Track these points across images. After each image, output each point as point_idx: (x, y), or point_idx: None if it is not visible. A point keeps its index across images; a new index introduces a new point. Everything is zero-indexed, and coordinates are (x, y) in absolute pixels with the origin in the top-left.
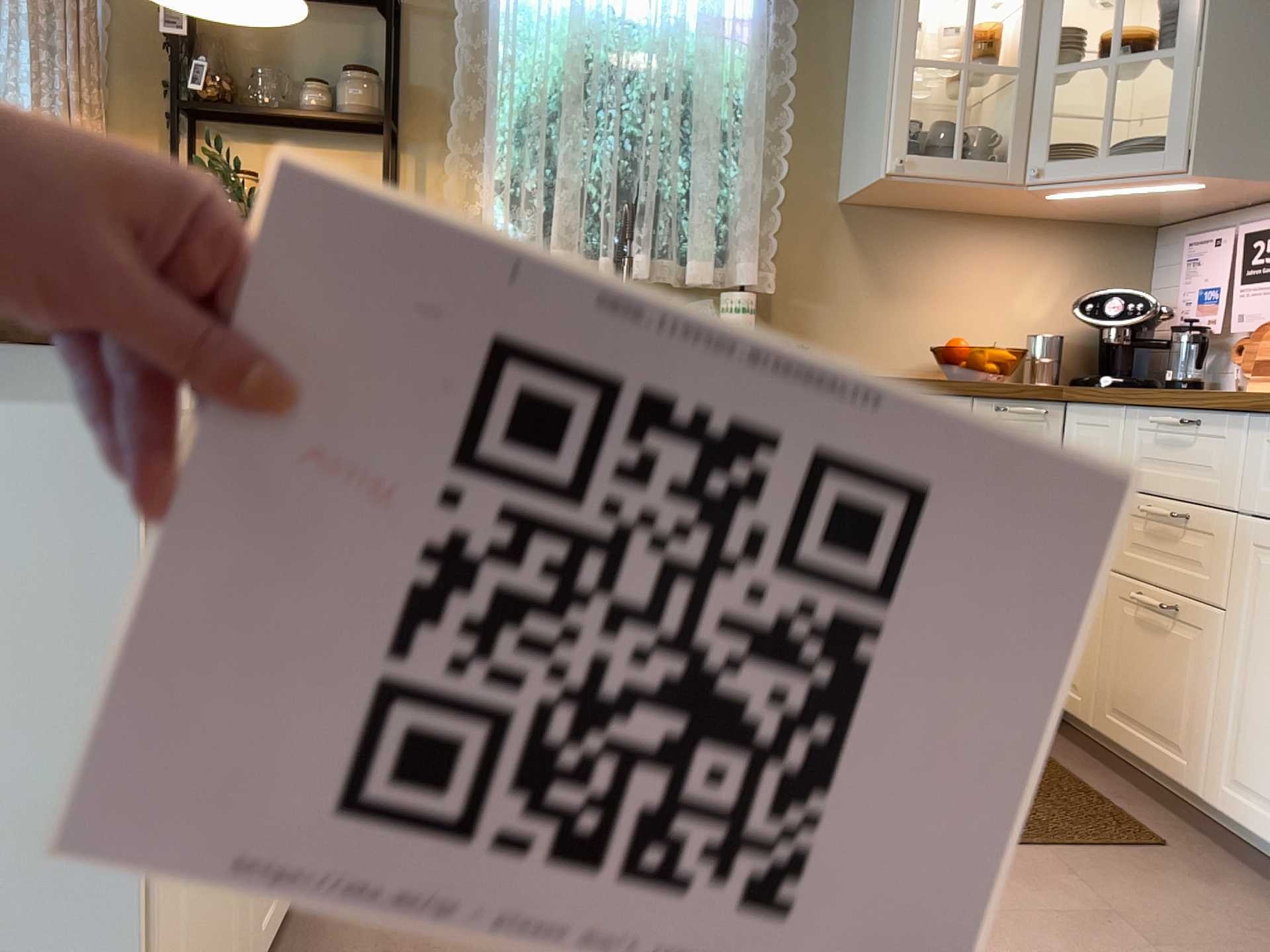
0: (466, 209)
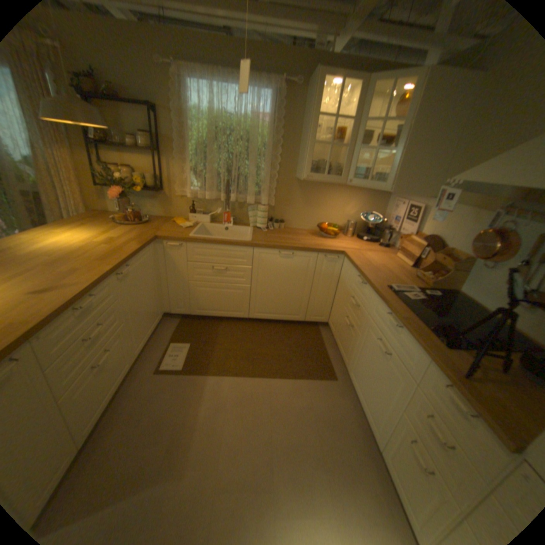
0: (182, 176)
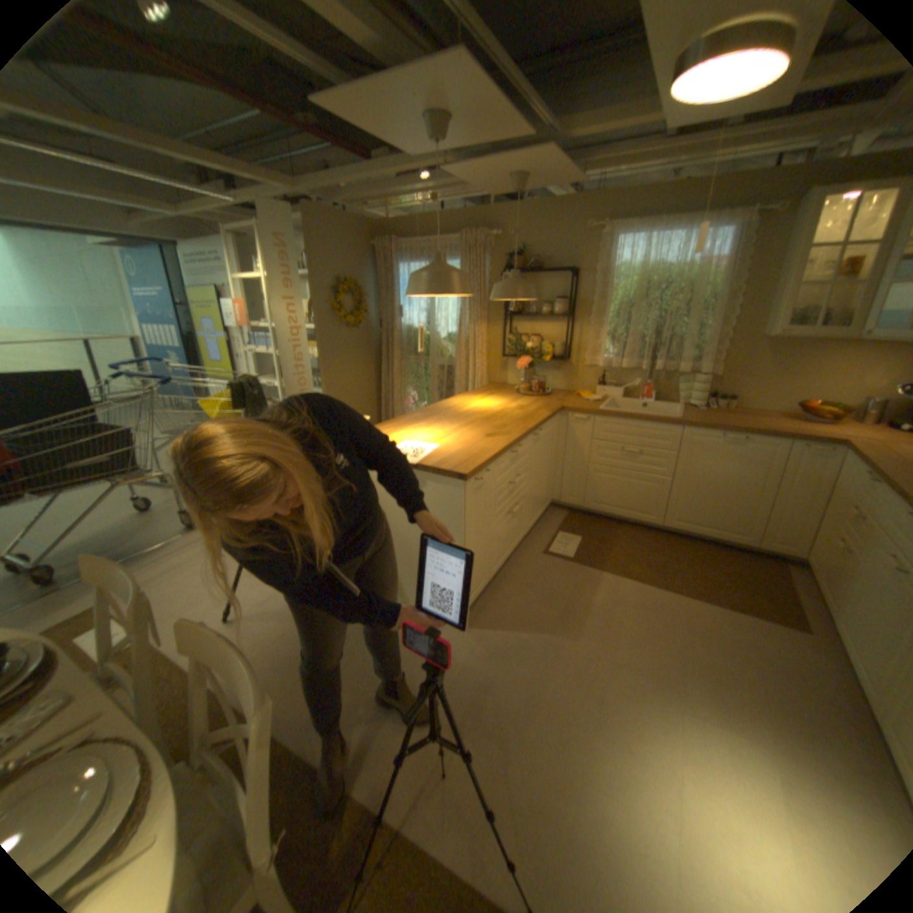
0: (594, 342)
